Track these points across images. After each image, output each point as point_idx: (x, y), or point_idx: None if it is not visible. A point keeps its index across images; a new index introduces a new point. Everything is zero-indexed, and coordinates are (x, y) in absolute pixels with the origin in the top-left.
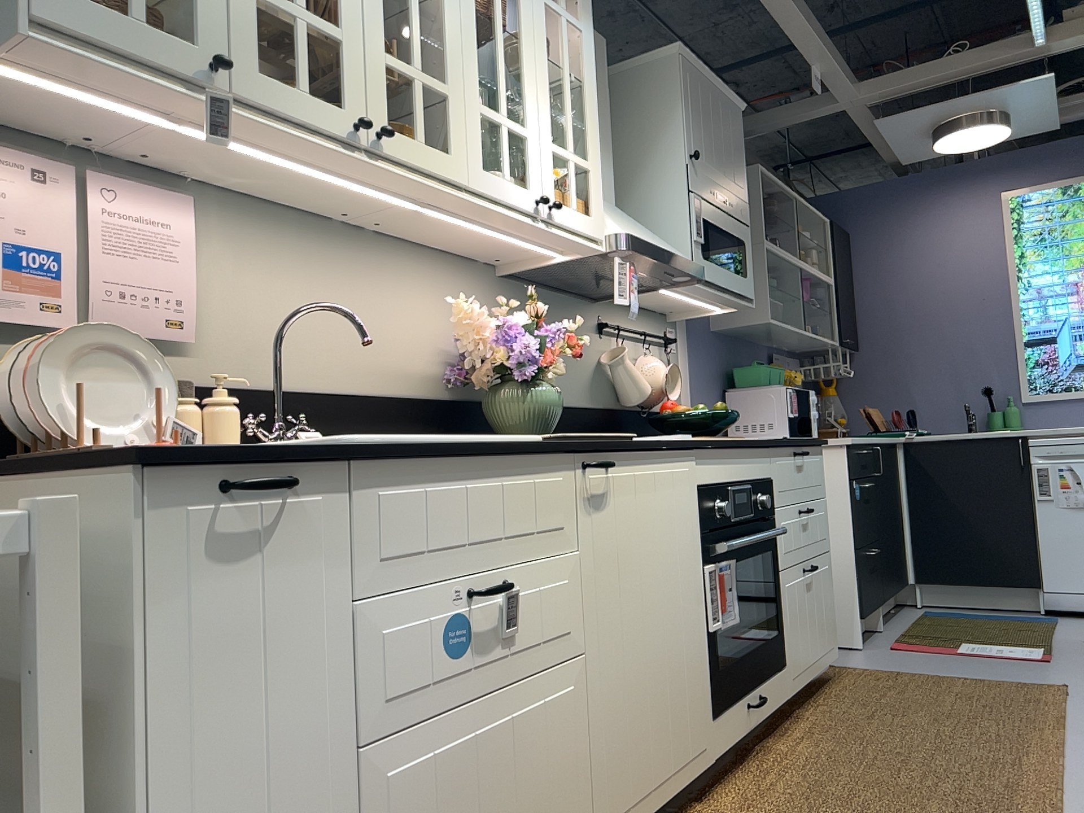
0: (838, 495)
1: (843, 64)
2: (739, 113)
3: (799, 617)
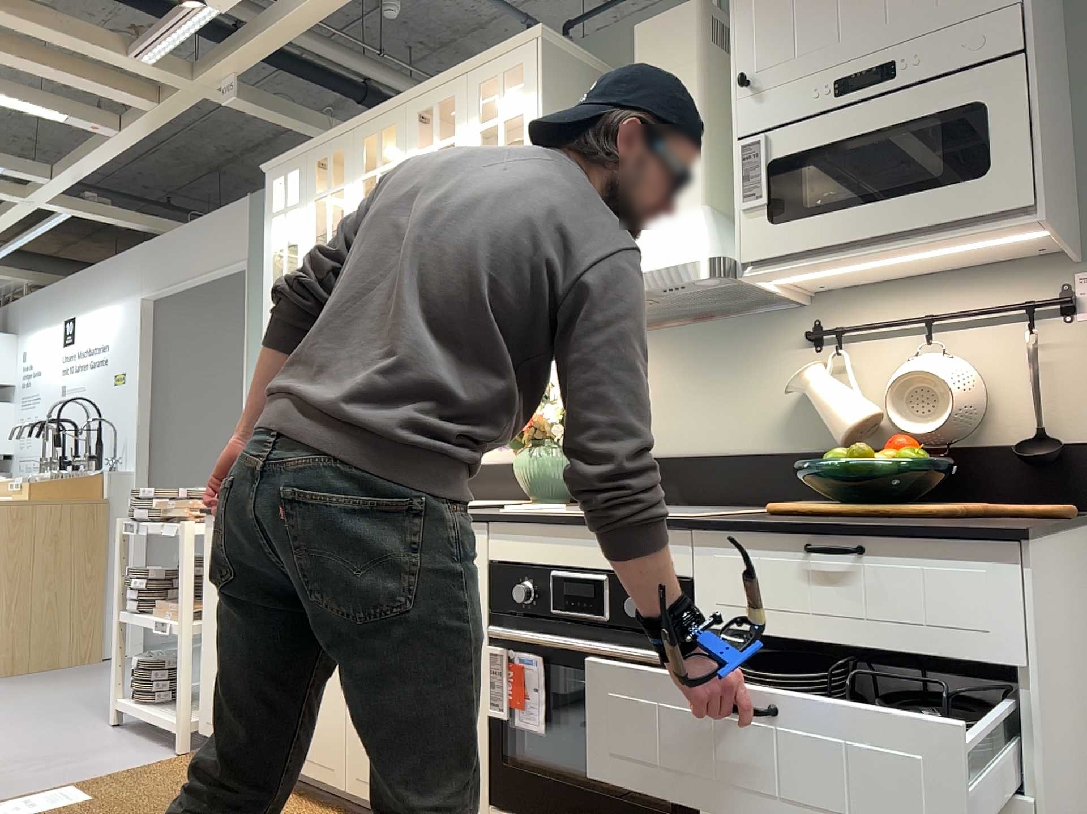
0: None
1: None
2: None
3: None
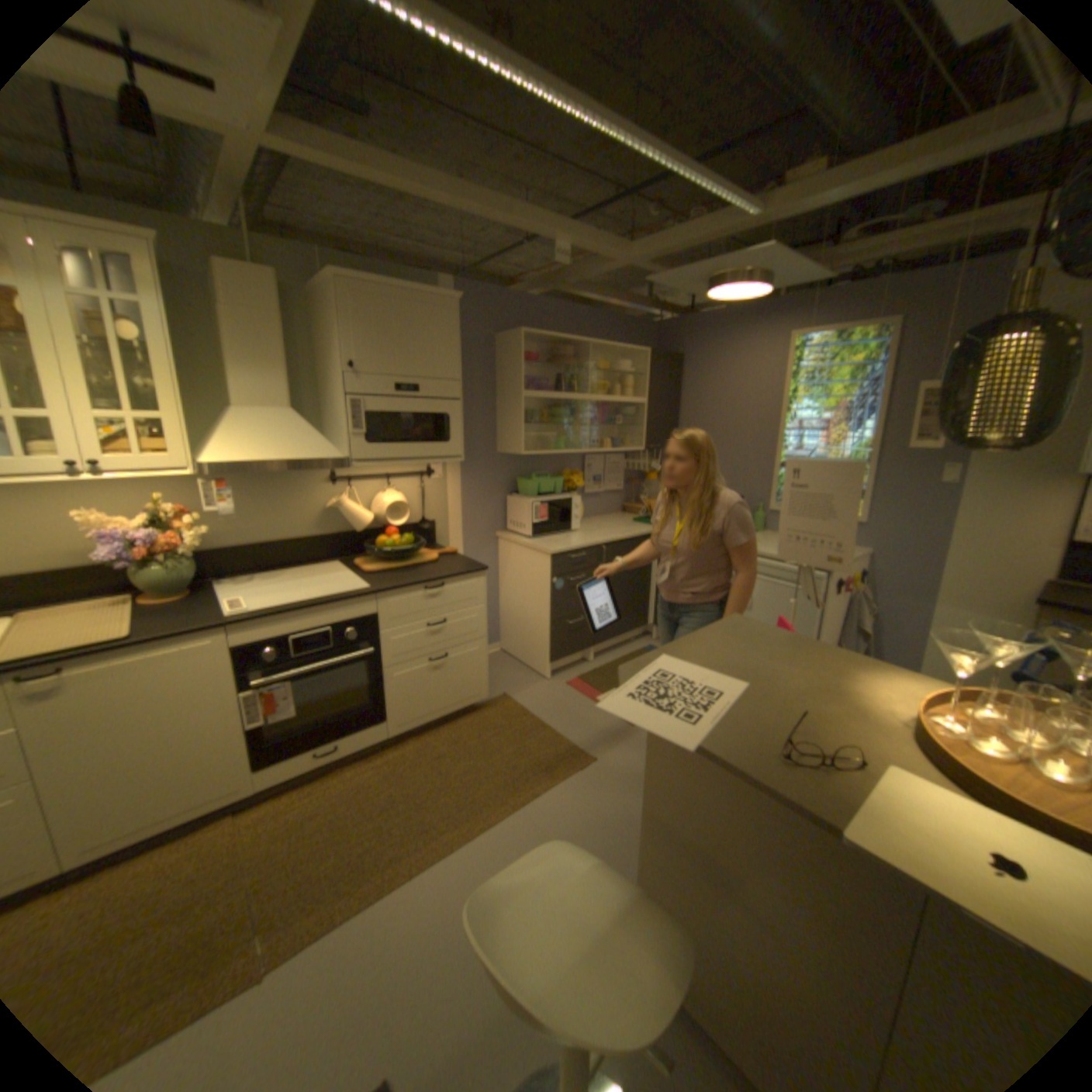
0: (544, 585)
1: (596, 231)
2: (449, 302)
3: (412, 690)
